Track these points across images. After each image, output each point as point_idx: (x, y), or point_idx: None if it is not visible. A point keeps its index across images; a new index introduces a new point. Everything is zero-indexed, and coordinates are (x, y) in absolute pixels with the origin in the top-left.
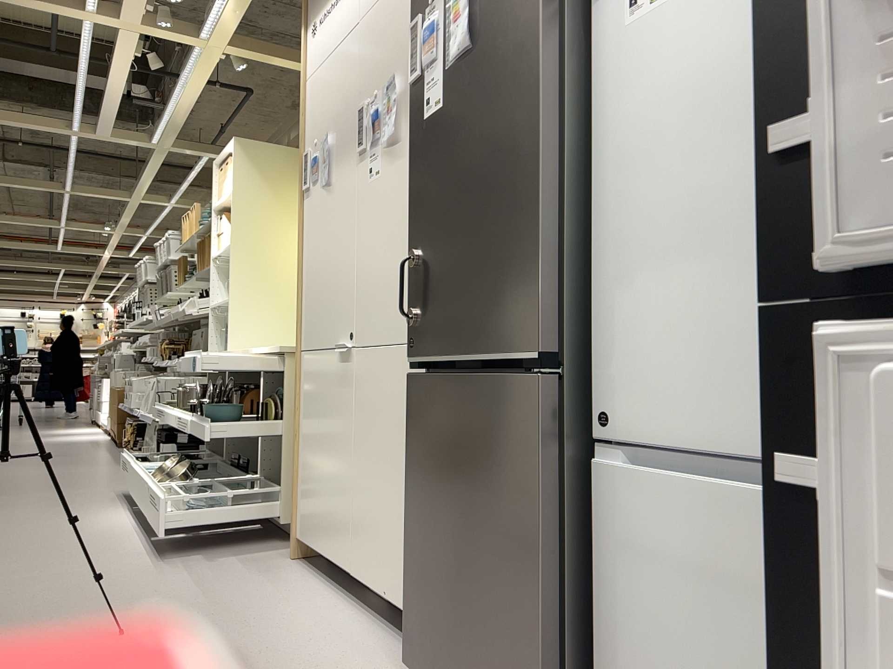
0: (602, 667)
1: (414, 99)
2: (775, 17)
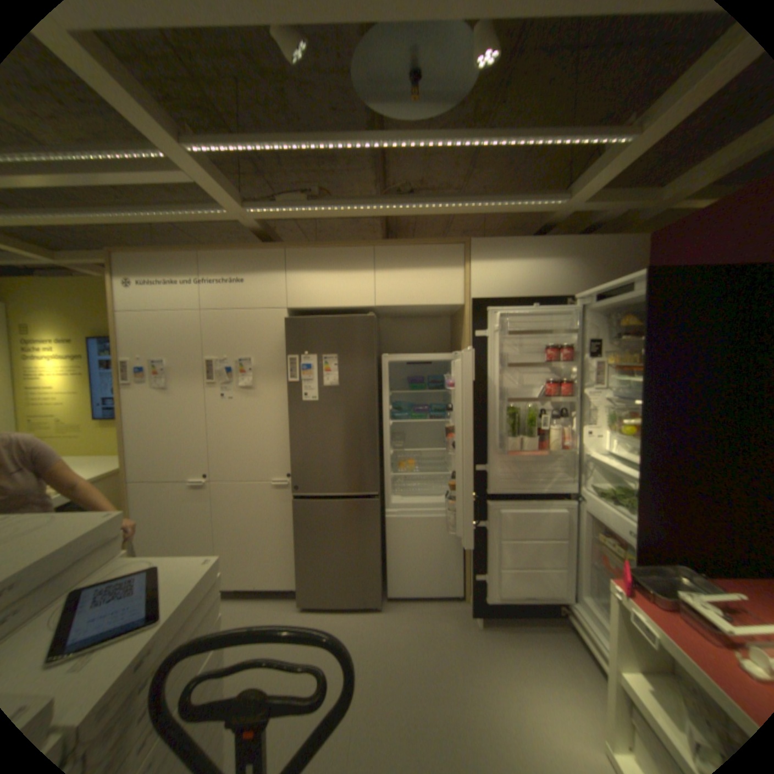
0: (386, 569)
1: (292, 388)
2: (473, 445)
